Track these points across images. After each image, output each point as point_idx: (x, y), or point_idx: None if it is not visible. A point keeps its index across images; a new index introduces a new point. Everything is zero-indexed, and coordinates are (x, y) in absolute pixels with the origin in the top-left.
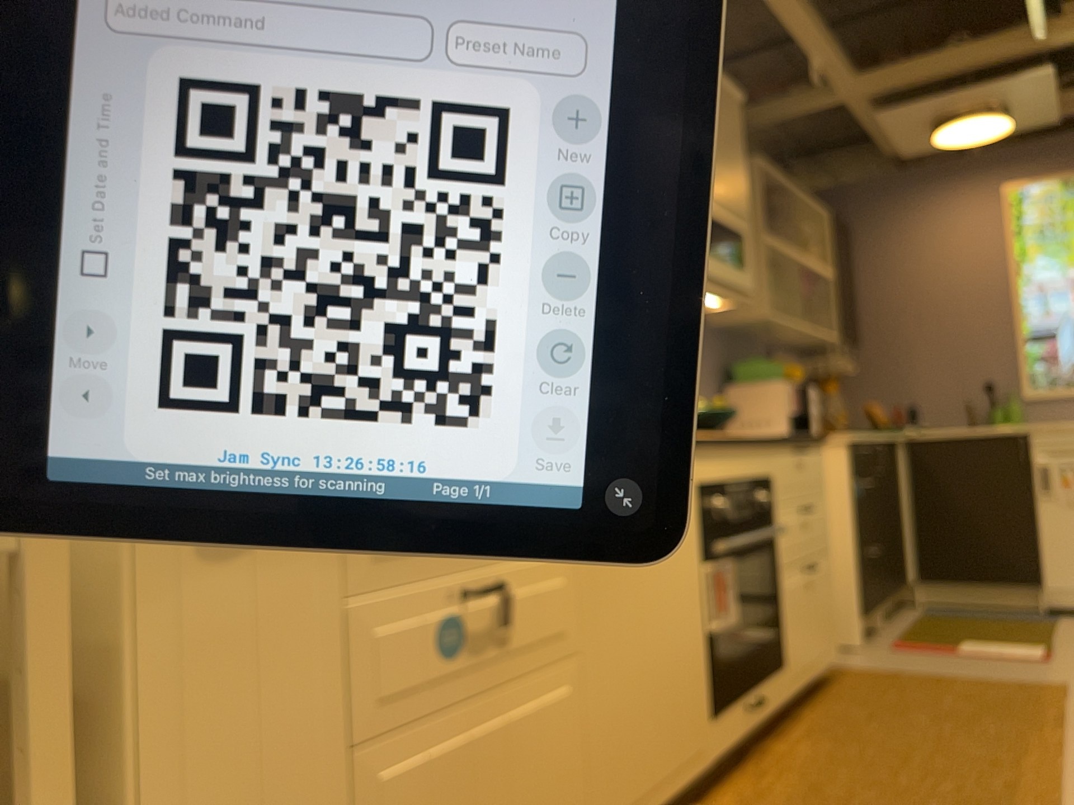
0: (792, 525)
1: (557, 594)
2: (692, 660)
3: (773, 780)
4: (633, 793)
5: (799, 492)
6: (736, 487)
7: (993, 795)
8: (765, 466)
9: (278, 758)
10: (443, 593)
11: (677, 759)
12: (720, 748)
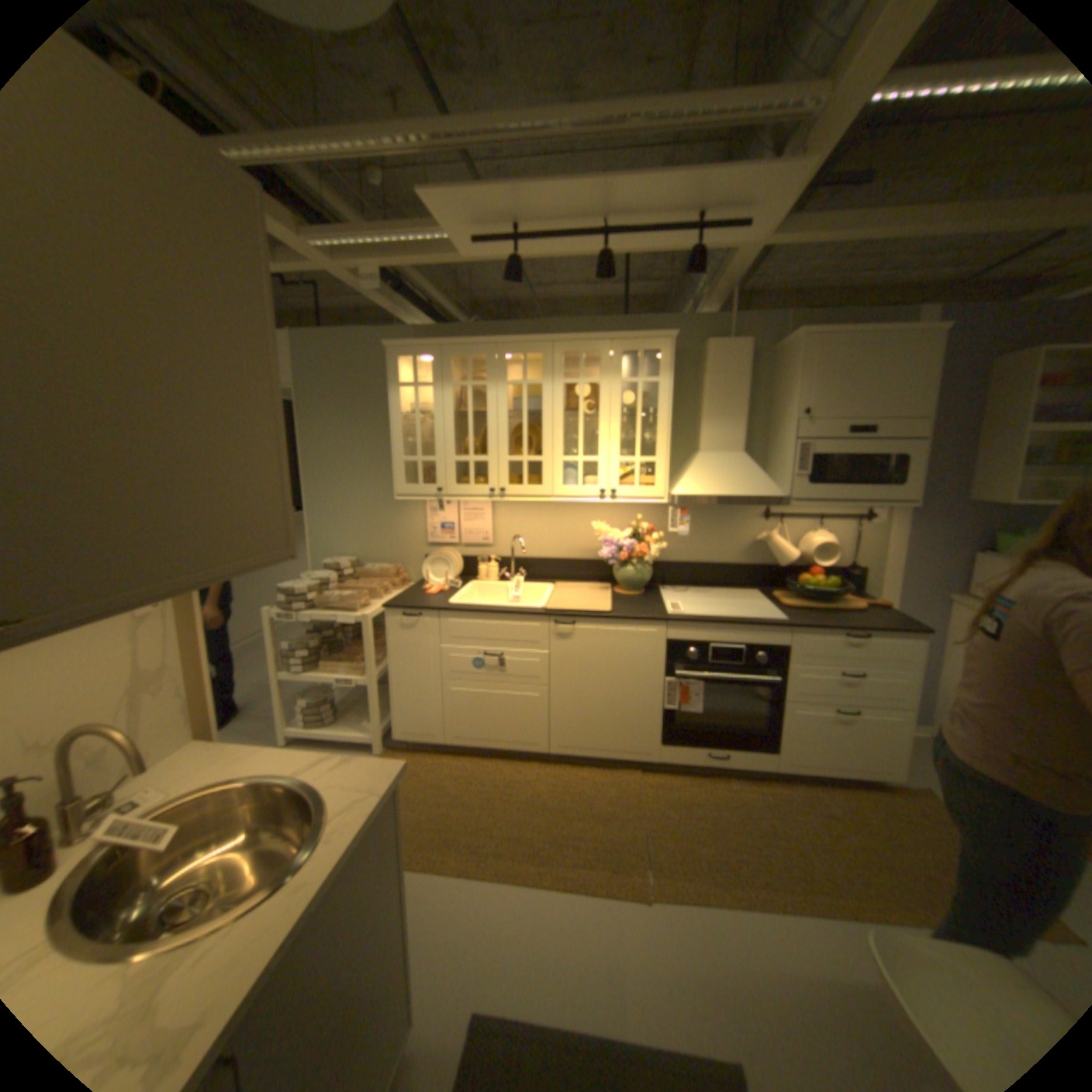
0: (820, 681)
1: (537, 664)
2: (643, 715)
3: (697, 791)
4: (582, 744)
5: (845, 664)
6: (725, 647)
7: (753, 878)
8: (778, 641)
9: (424, 674)
10: (479, 651)
11: (621, 748)
12: (668, 760)
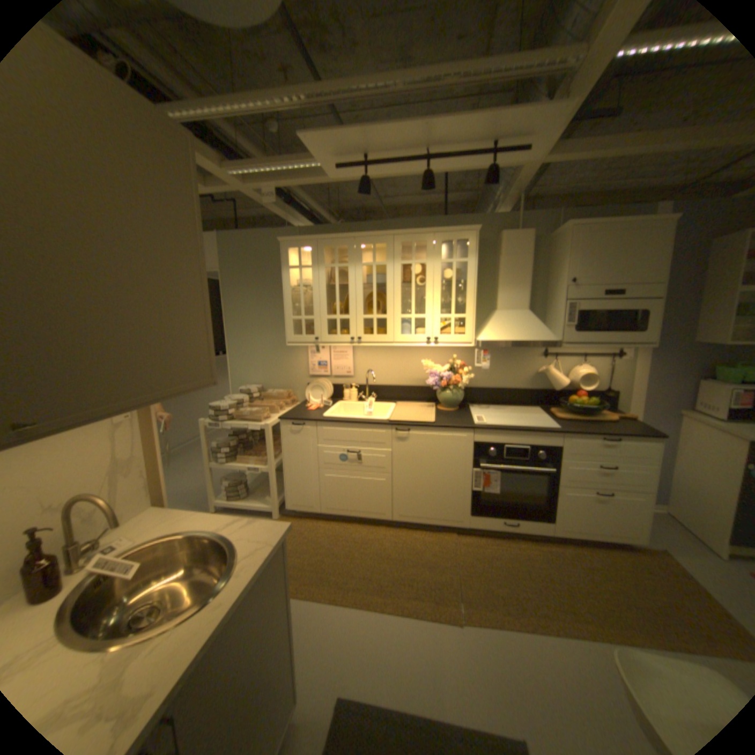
0: (584, 472)
1: (383, 458)
2: (457, 494)
3: (495, 548)
4: (414, 514)
5: (602, 459)
6: (515, 447)
7: (535, 610)
8: (553, 443)
9: (306, 465)
10: (343, 449)
11: (442, 517)
12: (475, 526)
